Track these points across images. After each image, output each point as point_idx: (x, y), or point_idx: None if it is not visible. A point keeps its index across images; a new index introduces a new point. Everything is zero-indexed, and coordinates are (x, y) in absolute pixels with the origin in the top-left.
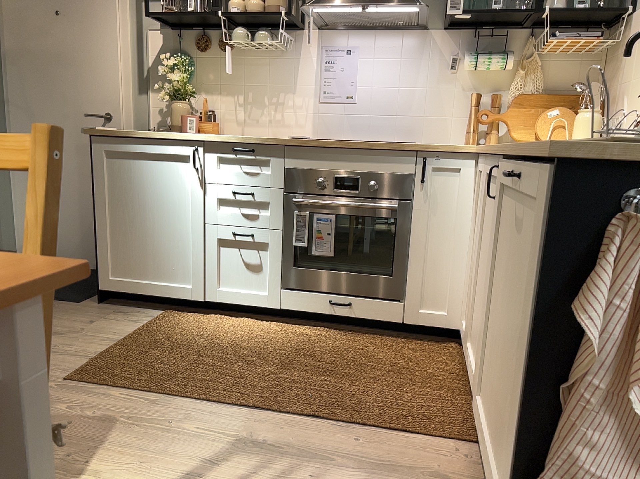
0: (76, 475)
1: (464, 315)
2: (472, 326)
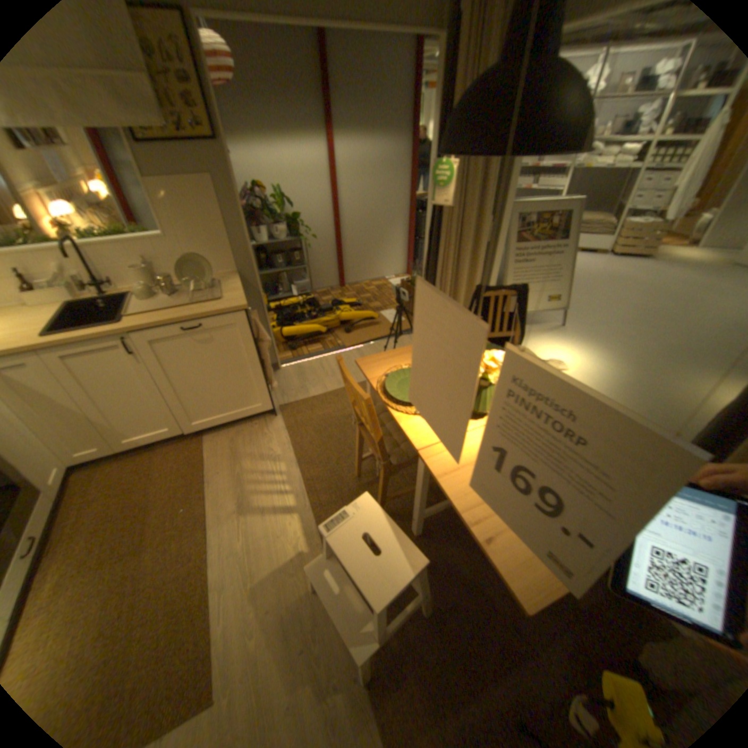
0: (295, 562)
1: (66, 454)
2: (113, 434)
